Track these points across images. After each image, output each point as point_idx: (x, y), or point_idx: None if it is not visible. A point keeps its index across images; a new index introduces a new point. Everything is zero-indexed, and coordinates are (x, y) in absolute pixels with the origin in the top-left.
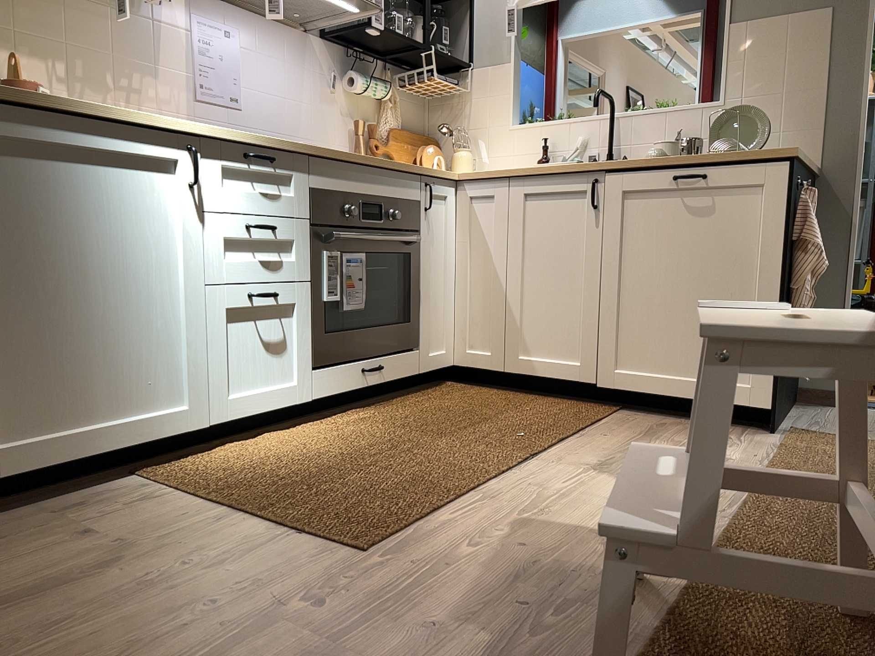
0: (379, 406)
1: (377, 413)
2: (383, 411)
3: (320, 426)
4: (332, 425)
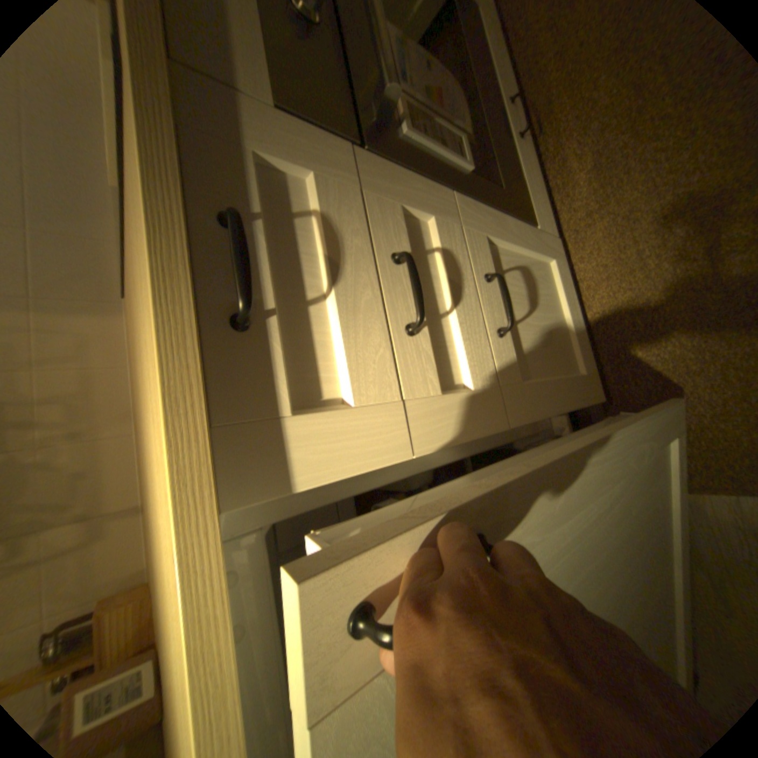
0: (544, 131)
1: (576, 139)
2: (587, 129)
3: (587, 238)
4: (600, 223)
